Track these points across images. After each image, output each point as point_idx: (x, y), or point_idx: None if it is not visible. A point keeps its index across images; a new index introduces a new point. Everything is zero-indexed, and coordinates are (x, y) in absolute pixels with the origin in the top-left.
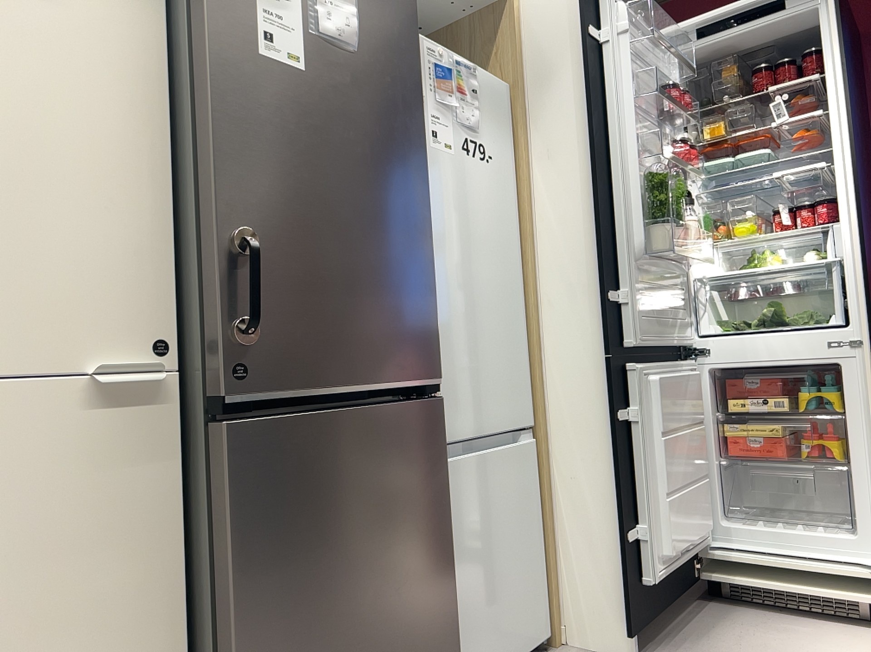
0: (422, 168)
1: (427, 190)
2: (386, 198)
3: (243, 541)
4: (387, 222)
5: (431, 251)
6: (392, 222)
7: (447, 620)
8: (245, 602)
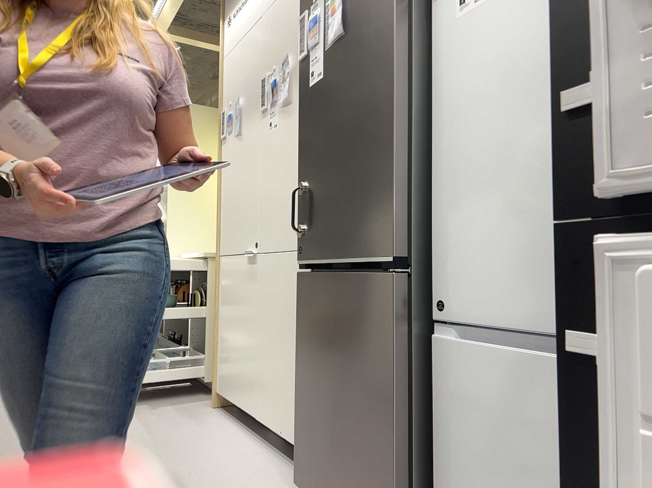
0: (390, 76)
1: (393, 92)
2: (359, 124)
3: (300, 329)
4: (359, 142)
5: (393, 147)
6: (362, 140)
7: (392, 466)
8: (299, 357)
